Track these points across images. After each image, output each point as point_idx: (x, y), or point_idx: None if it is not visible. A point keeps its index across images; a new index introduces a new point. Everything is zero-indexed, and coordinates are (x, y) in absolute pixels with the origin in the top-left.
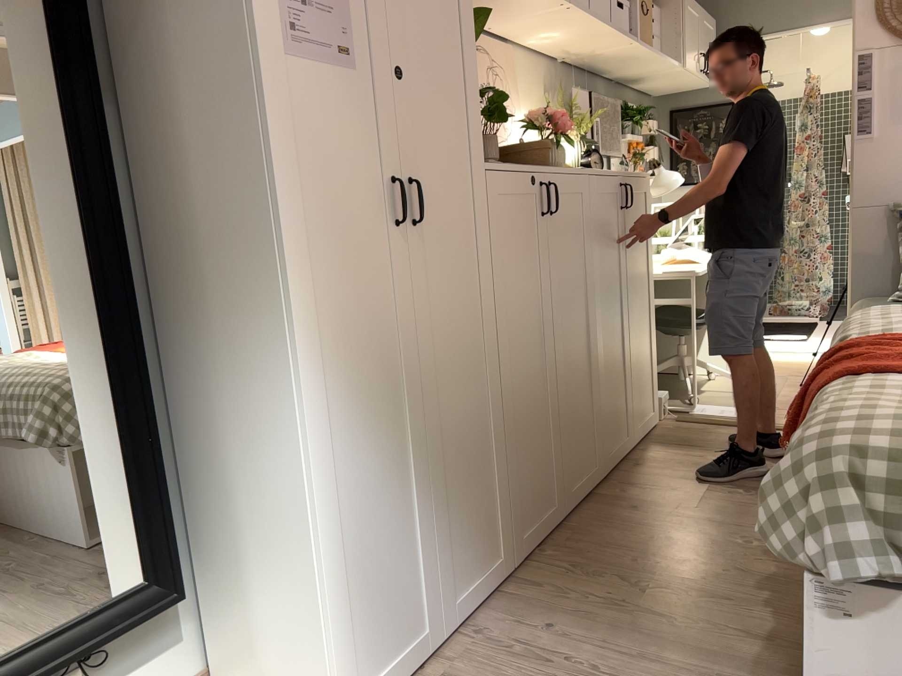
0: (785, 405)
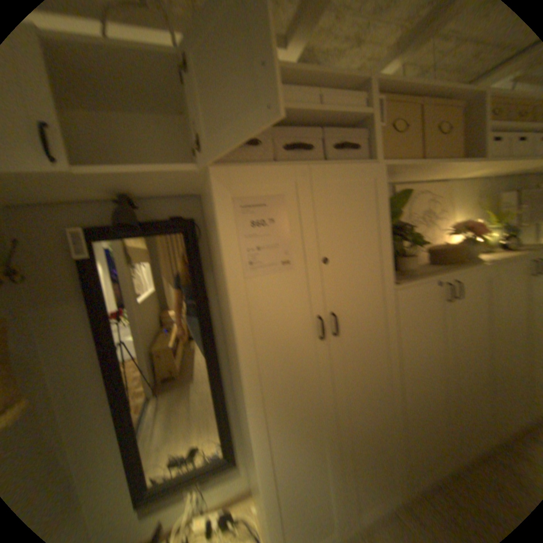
0: None
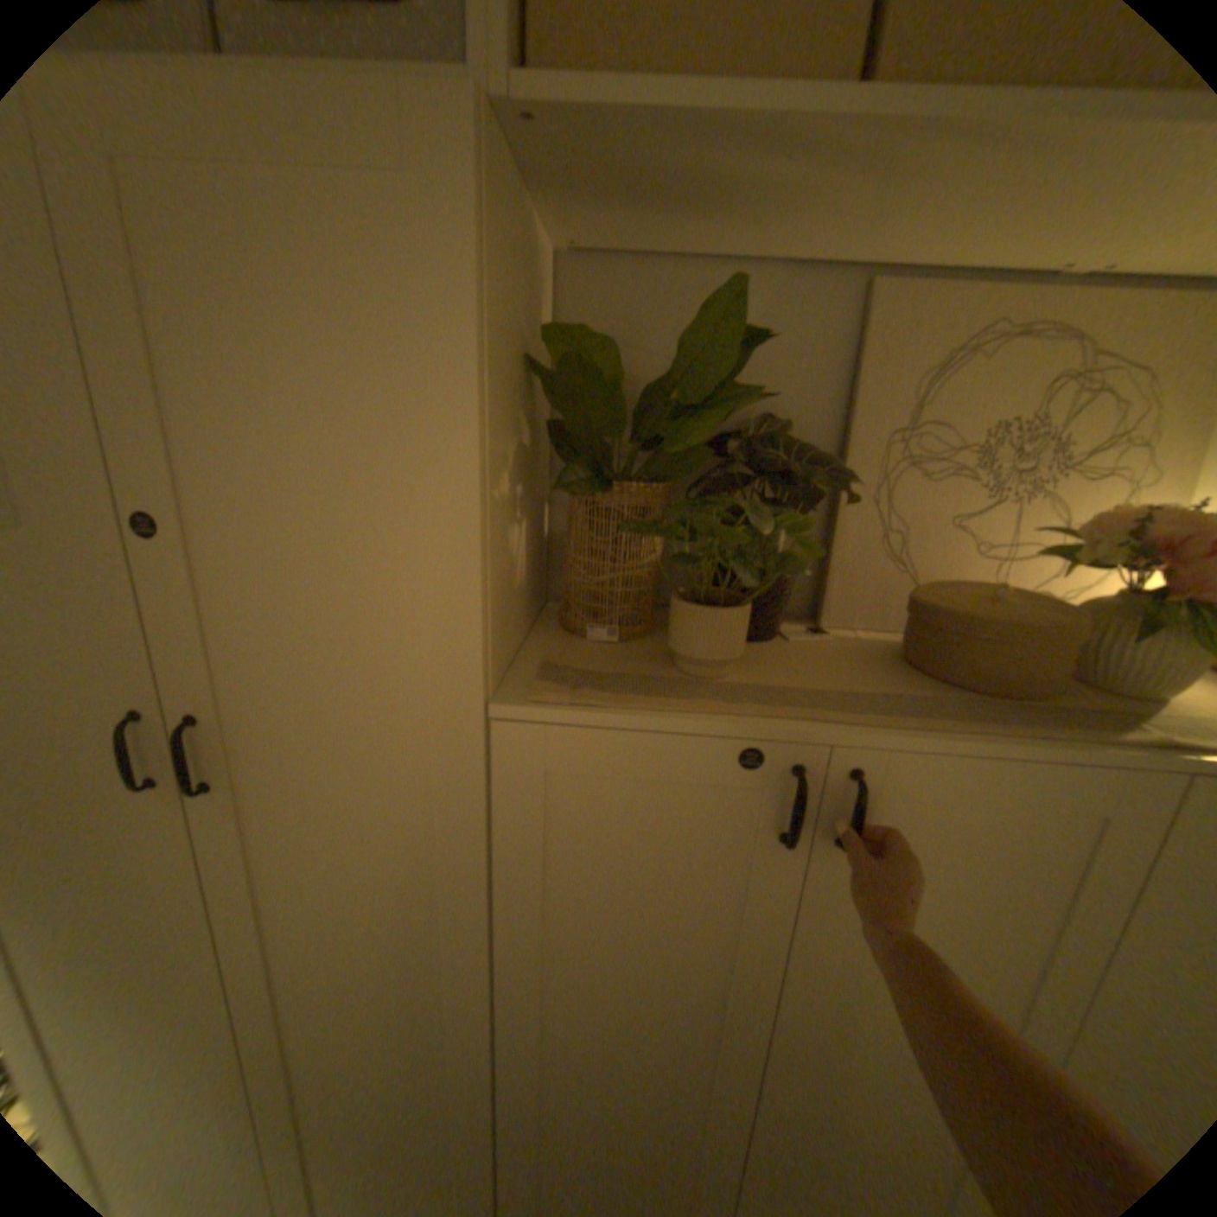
0: None
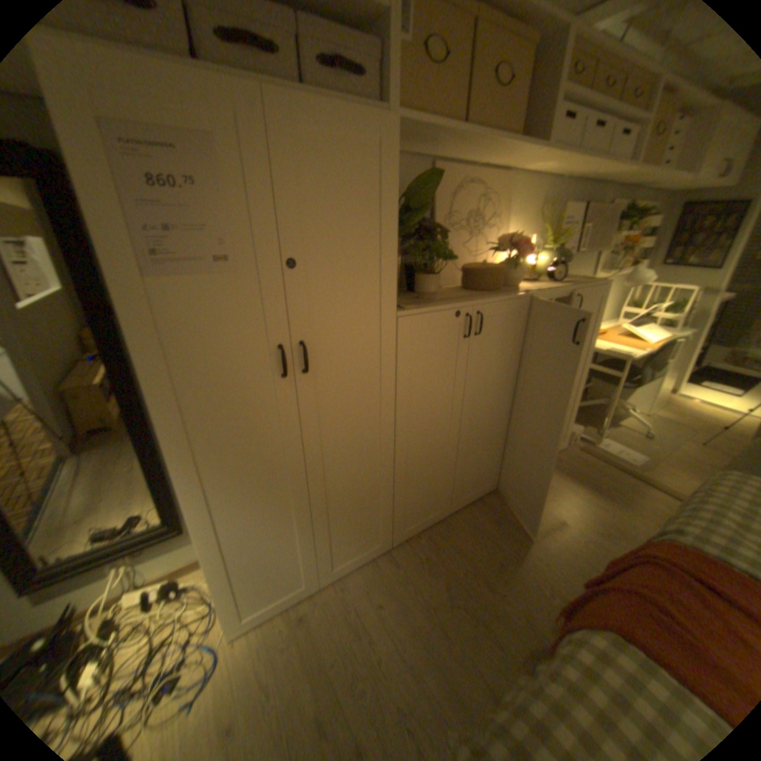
0: (676, 462)
